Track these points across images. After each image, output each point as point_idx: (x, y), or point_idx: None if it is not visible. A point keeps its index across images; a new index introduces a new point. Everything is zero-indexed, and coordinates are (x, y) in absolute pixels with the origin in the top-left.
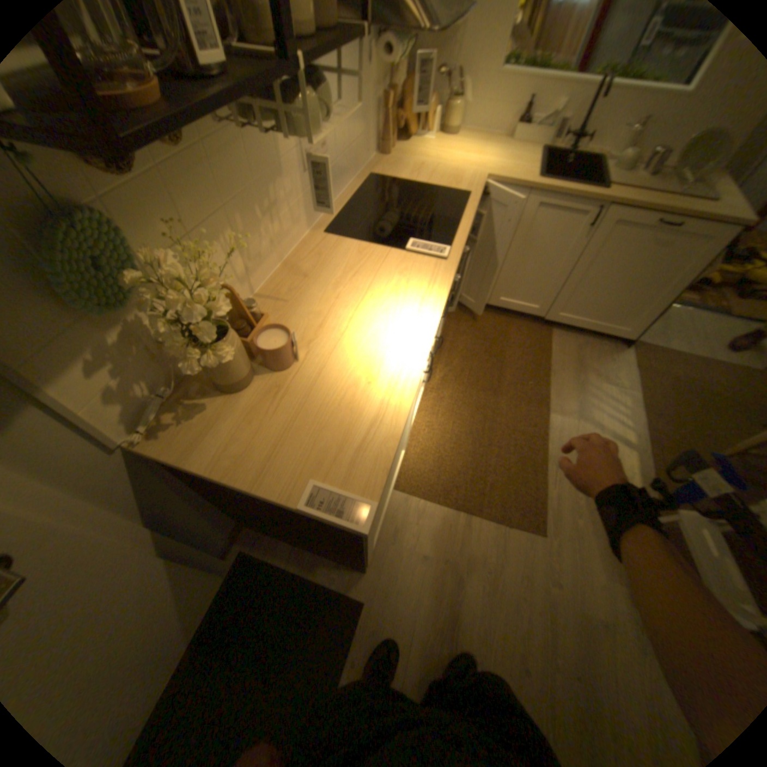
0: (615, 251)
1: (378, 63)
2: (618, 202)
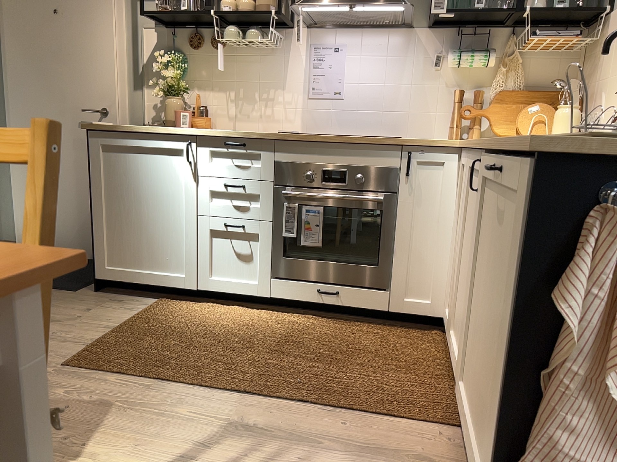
0: (484, 244)
1: (456, 76)
2: (481, 154)
